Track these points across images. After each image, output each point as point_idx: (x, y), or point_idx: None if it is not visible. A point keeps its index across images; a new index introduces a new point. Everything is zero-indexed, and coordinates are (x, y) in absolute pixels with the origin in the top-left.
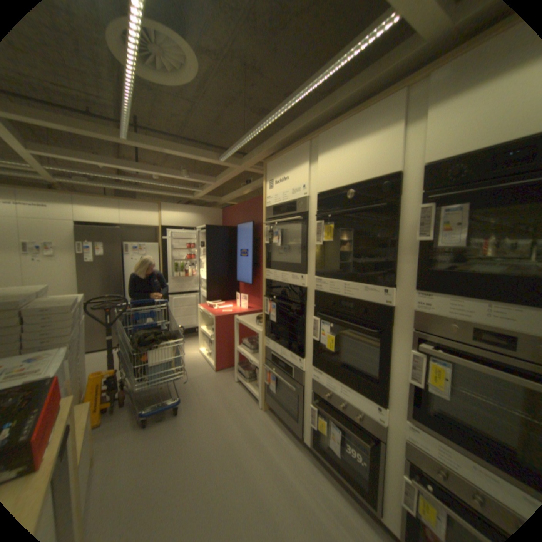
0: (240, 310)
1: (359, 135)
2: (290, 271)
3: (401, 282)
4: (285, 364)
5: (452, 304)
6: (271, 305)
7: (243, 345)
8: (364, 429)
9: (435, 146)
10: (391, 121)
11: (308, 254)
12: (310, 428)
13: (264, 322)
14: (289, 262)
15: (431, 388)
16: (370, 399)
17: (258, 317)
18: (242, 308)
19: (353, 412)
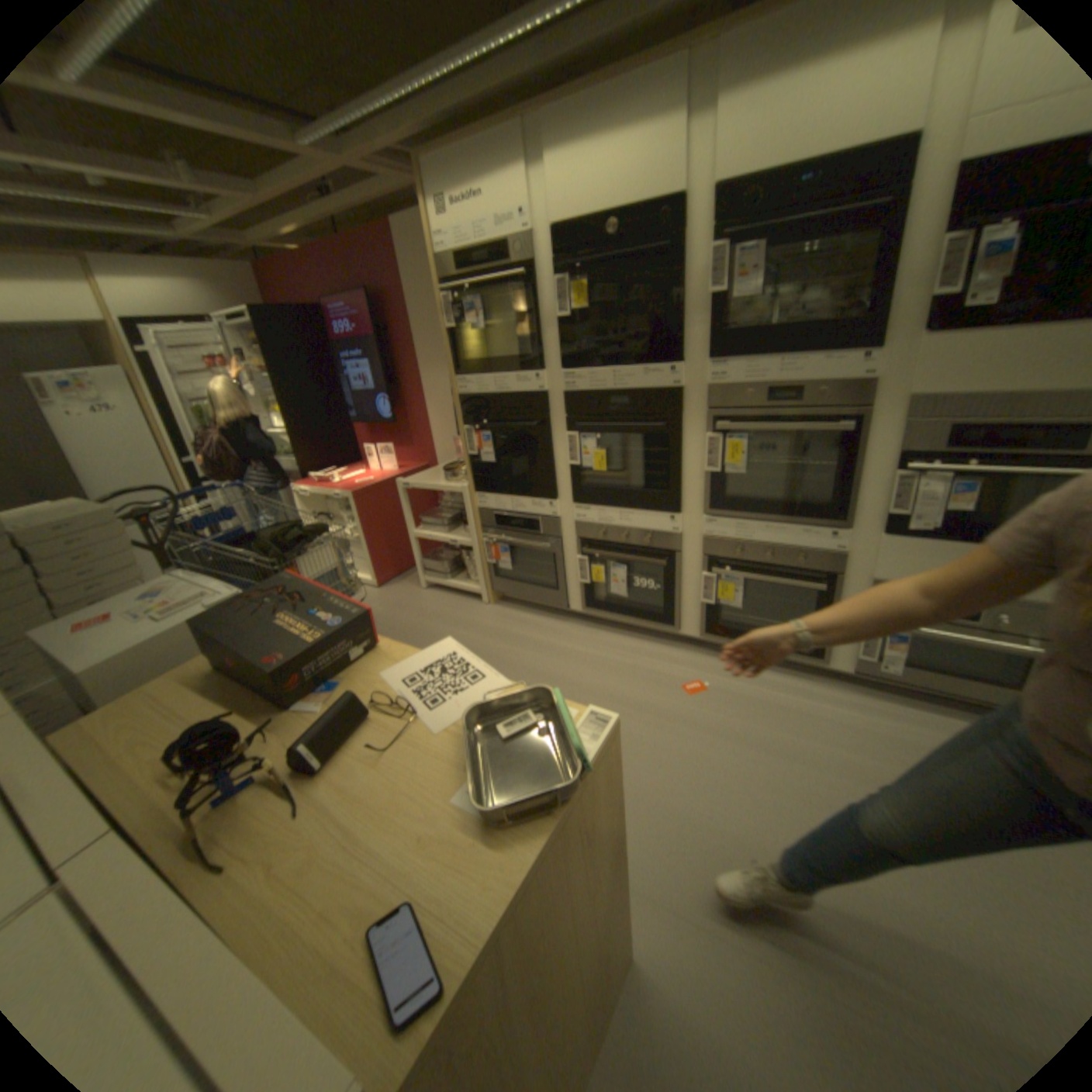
0: (387, 475)
1: (618, 124)
2: (512, 371)
3: (685, 355)
4: (523, 521)
5: (746, 368)
6: (481, 438)
7: (423, 526)
8: (653, 549)
9: (726, 159)
10: (667, 106)
11: (542, 336)
12: (577, 588)
13: (469, 470)
14: (505, 357)
15: (727, 468)
16: (659, 511)
17: (443, 471)
18: (386, 470)
19: (639, 536)
